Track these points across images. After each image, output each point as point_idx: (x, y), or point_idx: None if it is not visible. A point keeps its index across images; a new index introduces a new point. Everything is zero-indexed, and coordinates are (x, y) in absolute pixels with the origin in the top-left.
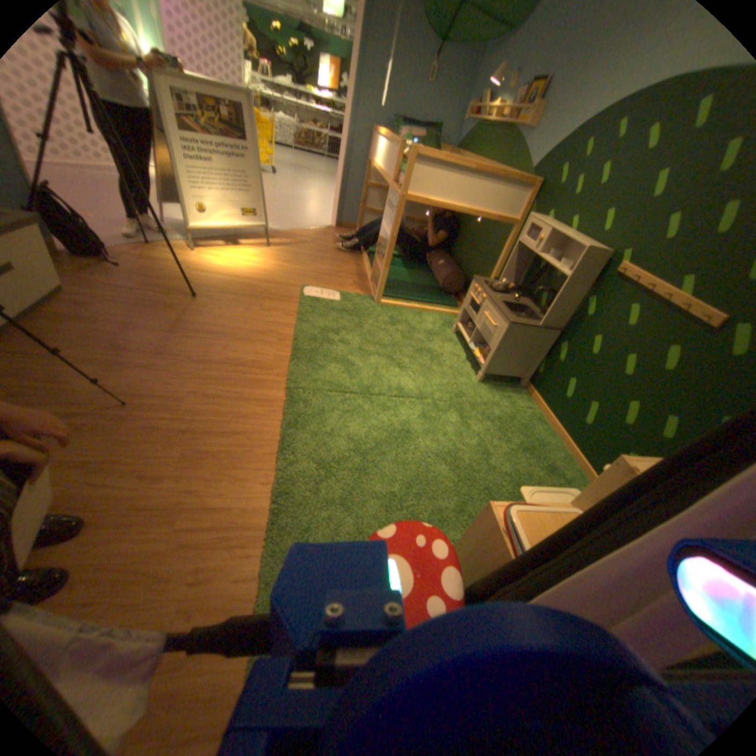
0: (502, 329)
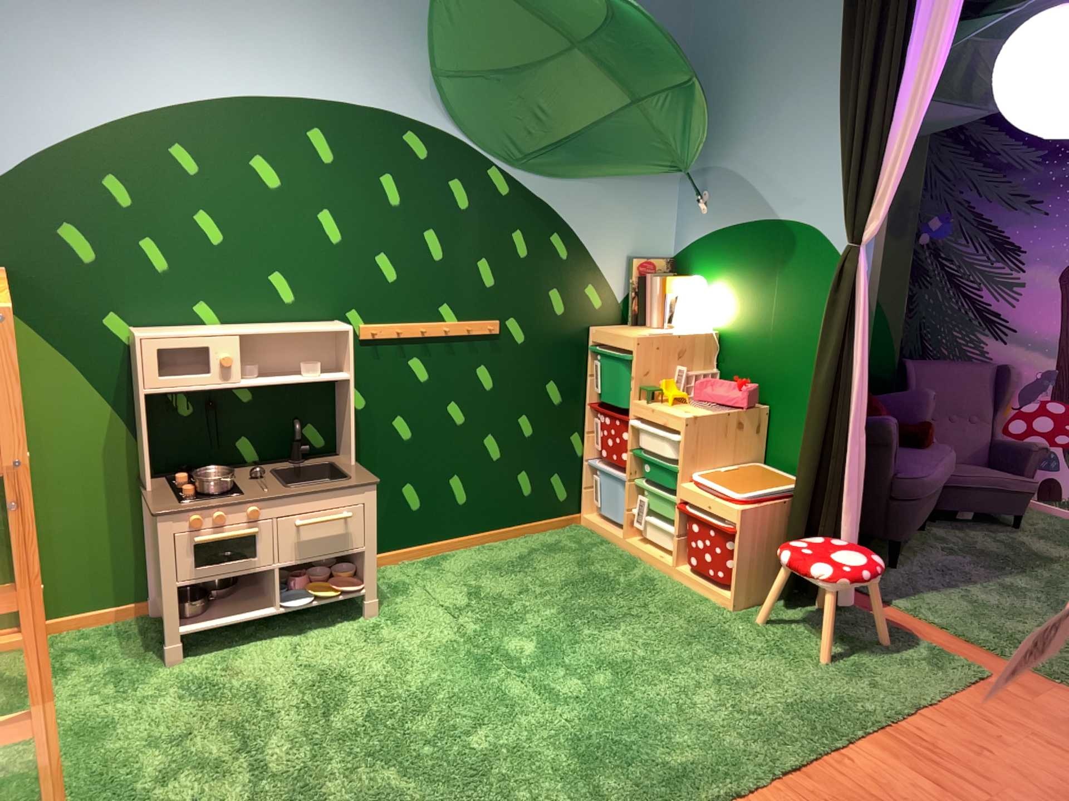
0: (369, 503)
